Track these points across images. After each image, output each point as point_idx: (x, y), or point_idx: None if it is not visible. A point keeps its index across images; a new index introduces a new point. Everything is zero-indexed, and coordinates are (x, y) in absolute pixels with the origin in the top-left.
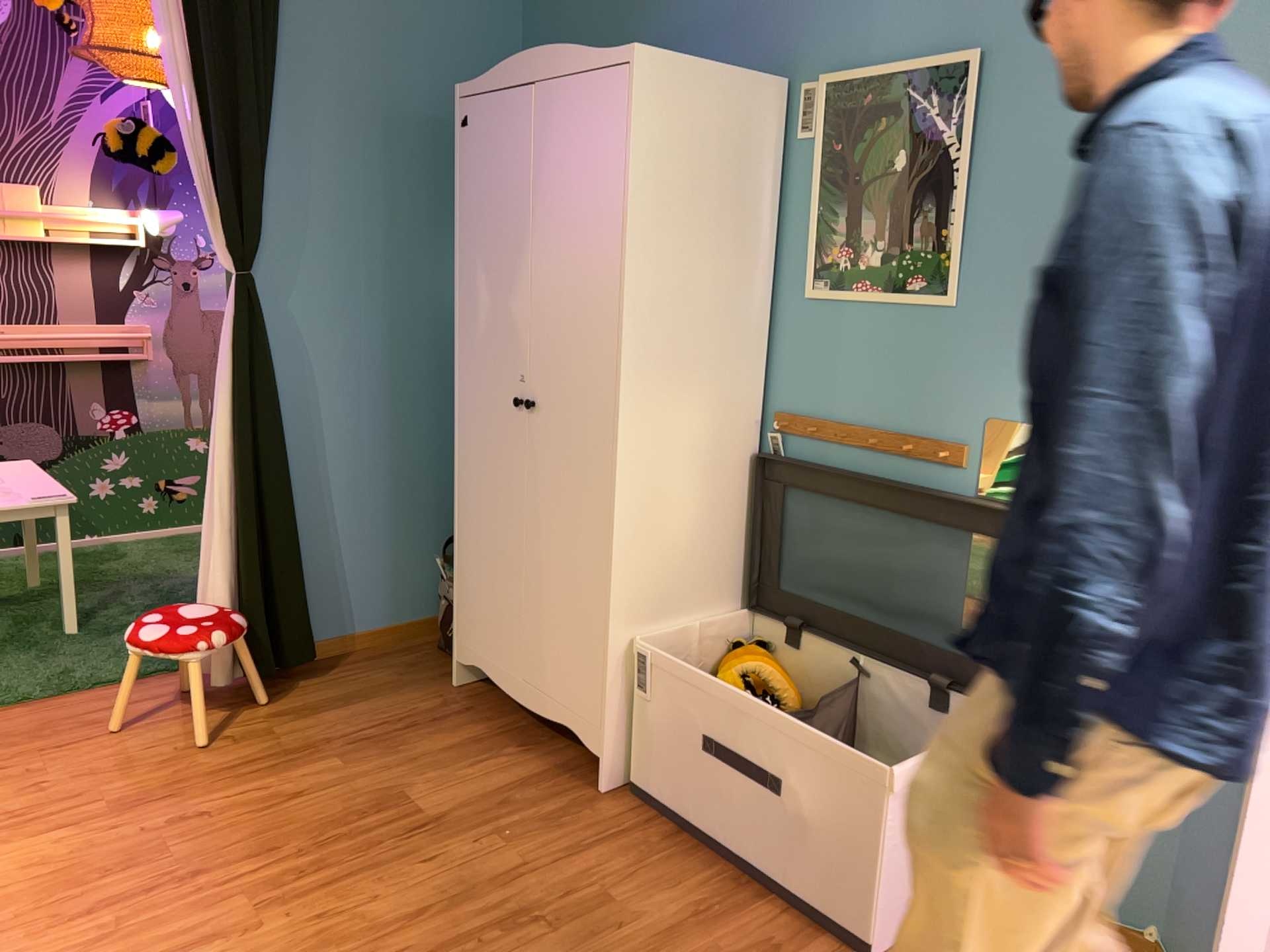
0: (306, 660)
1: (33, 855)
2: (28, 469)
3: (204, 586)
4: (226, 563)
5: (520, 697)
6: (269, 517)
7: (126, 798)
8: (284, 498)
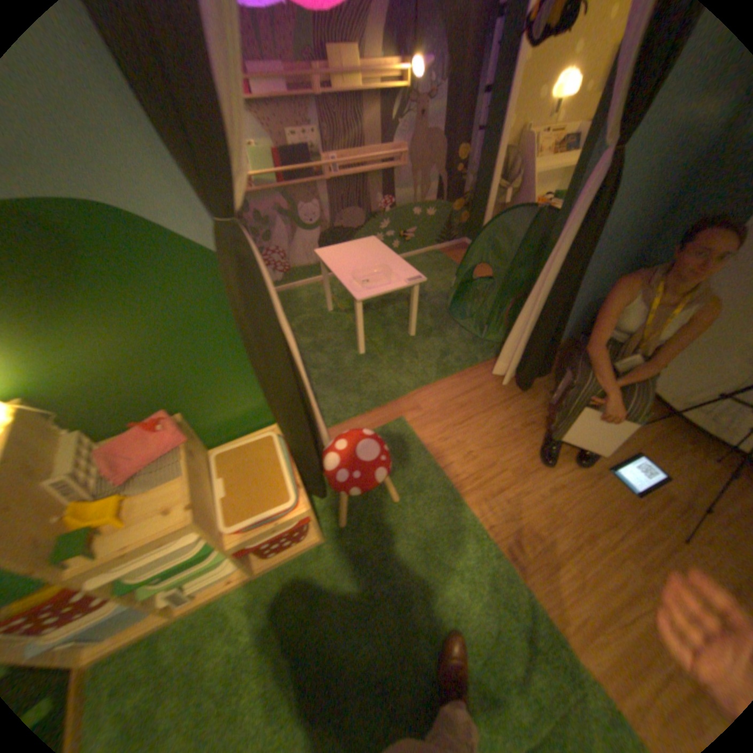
0: (548, 374)
1: (503, 511)
2: (376, 248)
3: (507, 339)
4: (528, 333)
5: (697, 422)
6: (564, 313)
7: (516, 469)
8: (573, 302)
